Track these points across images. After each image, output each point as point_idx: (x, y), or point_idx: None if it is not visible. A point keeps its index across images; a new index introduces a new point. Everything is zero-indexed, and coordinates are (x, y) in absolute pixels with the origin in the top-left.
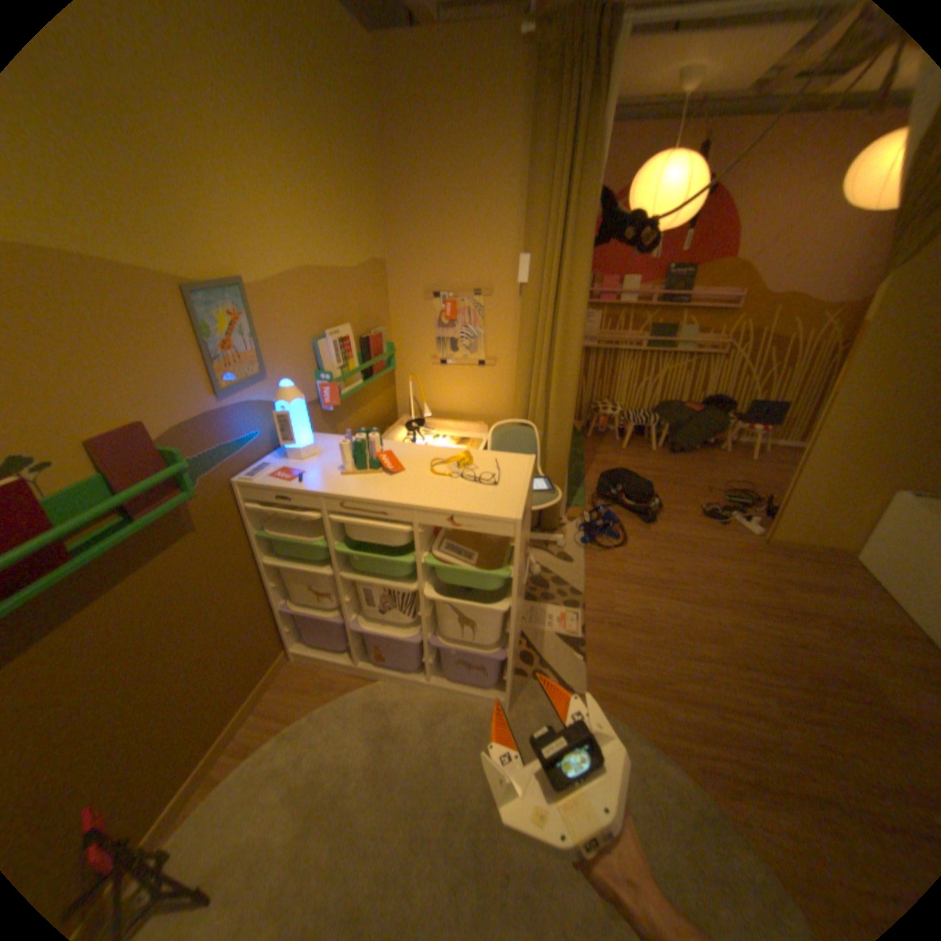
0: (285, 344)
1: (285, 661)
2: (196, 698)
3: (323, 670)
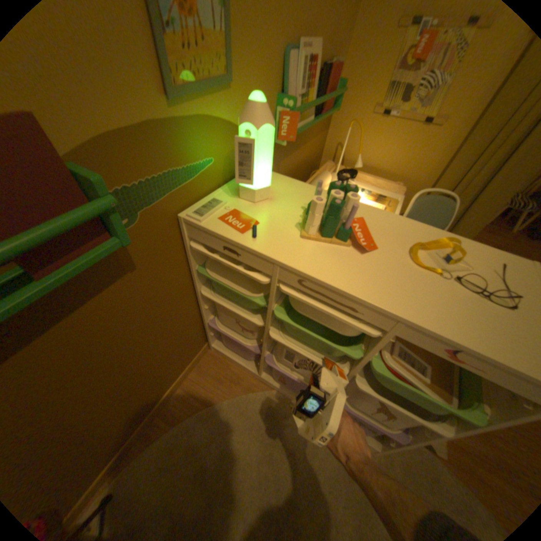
0: (259, 39)
1: (207, 349)
2: (136, 394)
3: (234, 366)
